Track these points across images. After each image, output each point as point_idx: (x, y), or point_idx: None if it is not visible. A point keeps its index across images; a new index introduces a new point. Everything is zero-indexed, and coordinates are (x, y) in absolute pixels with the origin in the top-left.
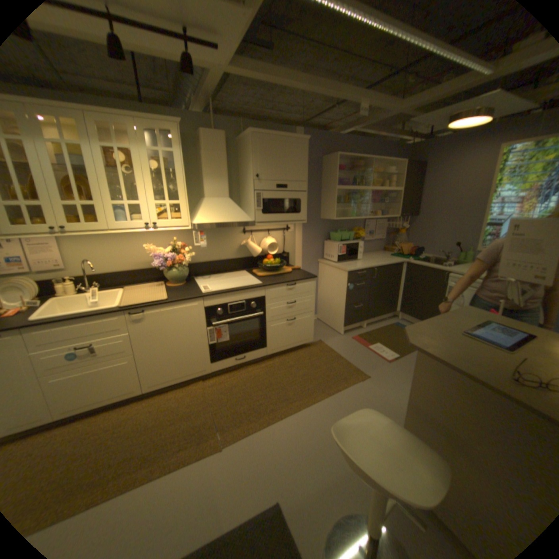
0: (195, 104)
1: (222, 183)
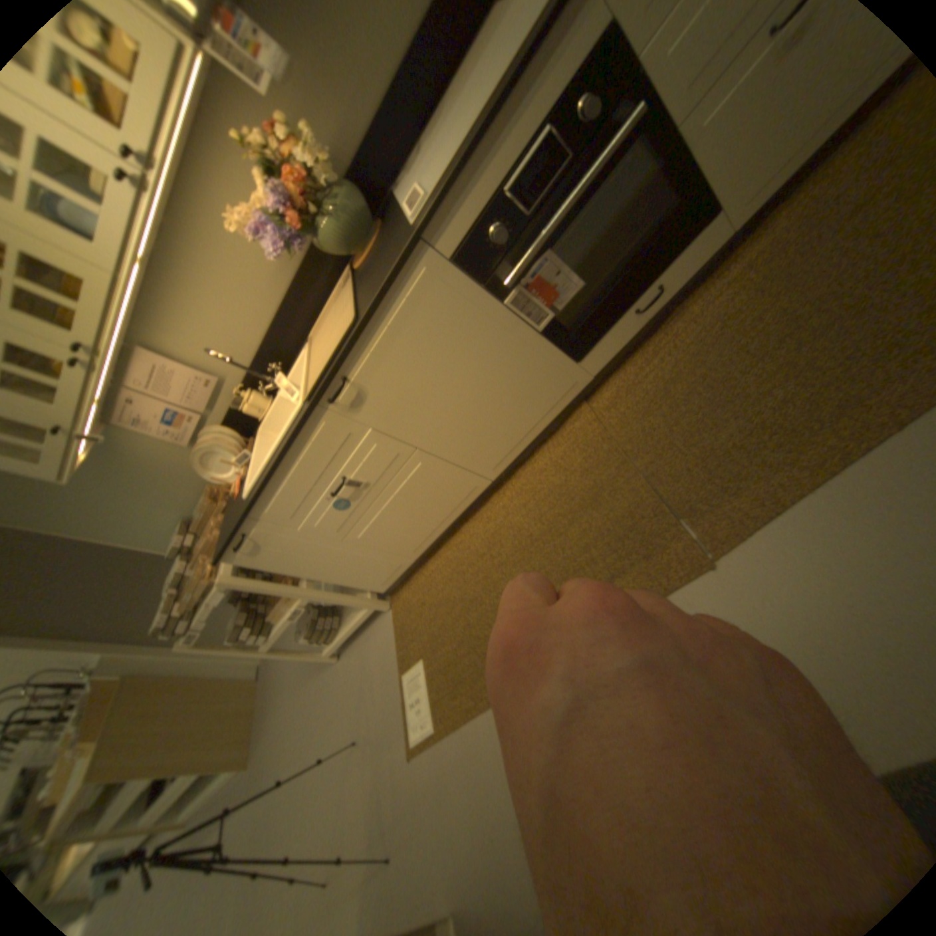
0: None
1: None
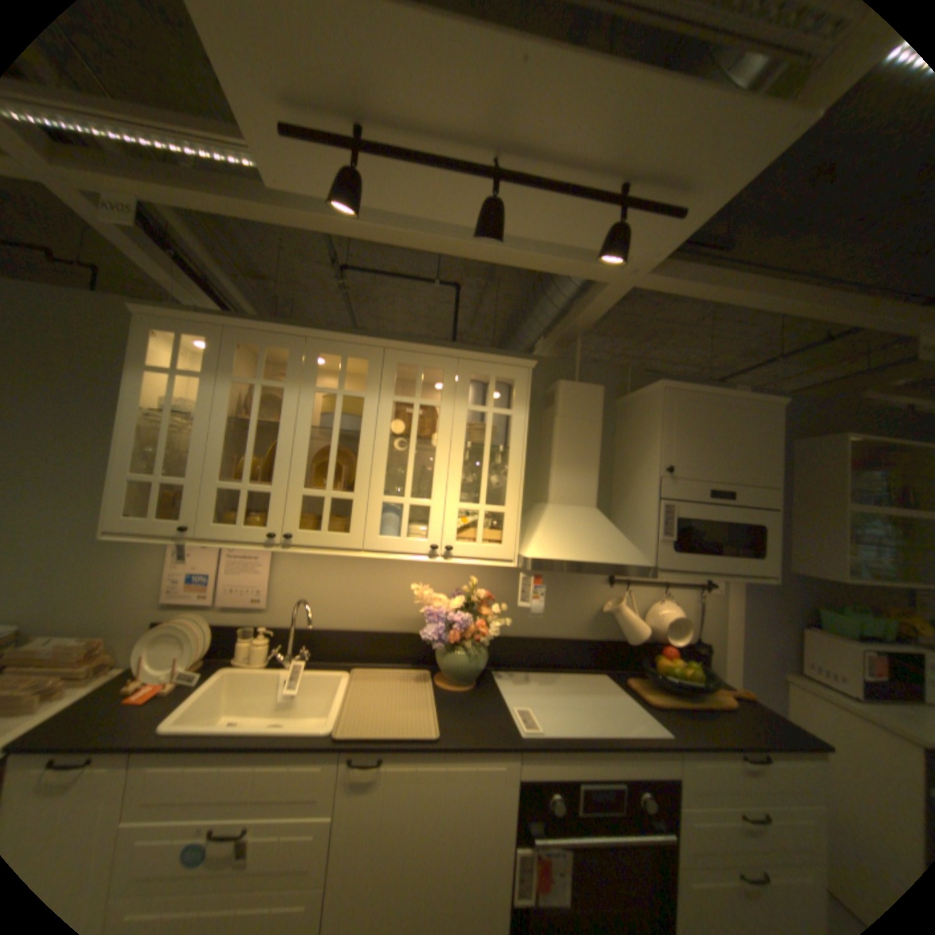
0: (547, 349)
1: (587, 479)
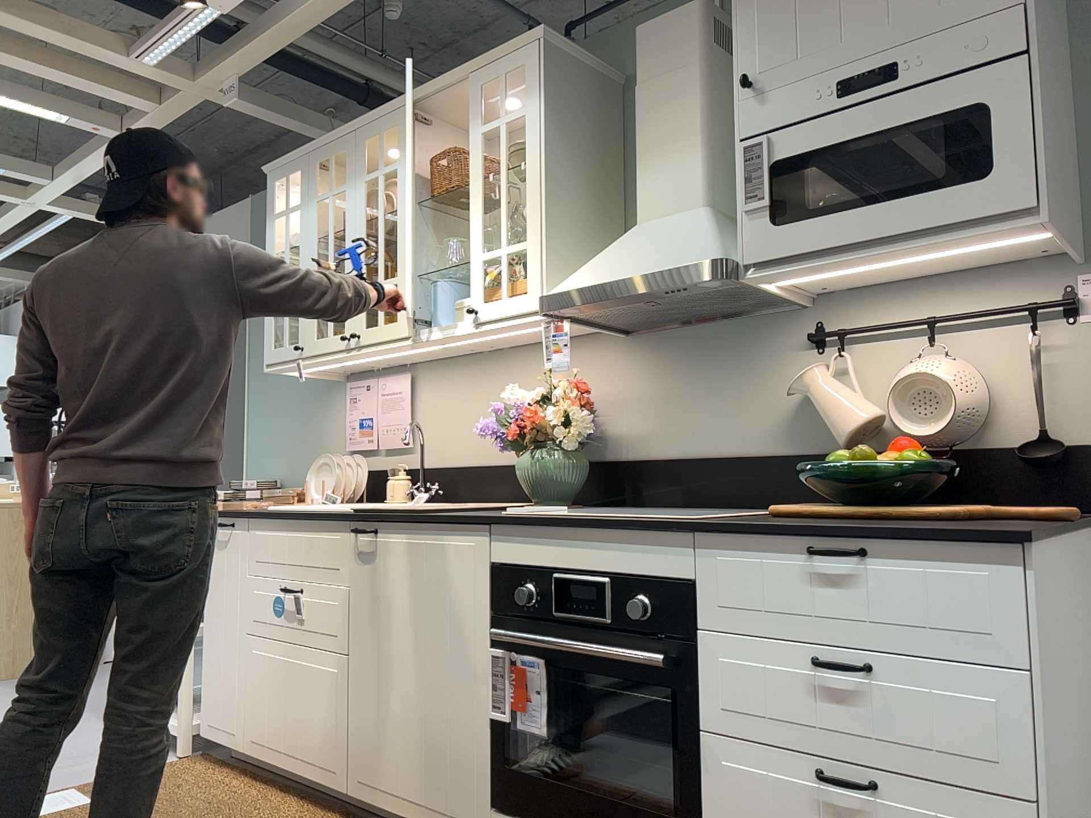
0: None
1: (683, 164)
